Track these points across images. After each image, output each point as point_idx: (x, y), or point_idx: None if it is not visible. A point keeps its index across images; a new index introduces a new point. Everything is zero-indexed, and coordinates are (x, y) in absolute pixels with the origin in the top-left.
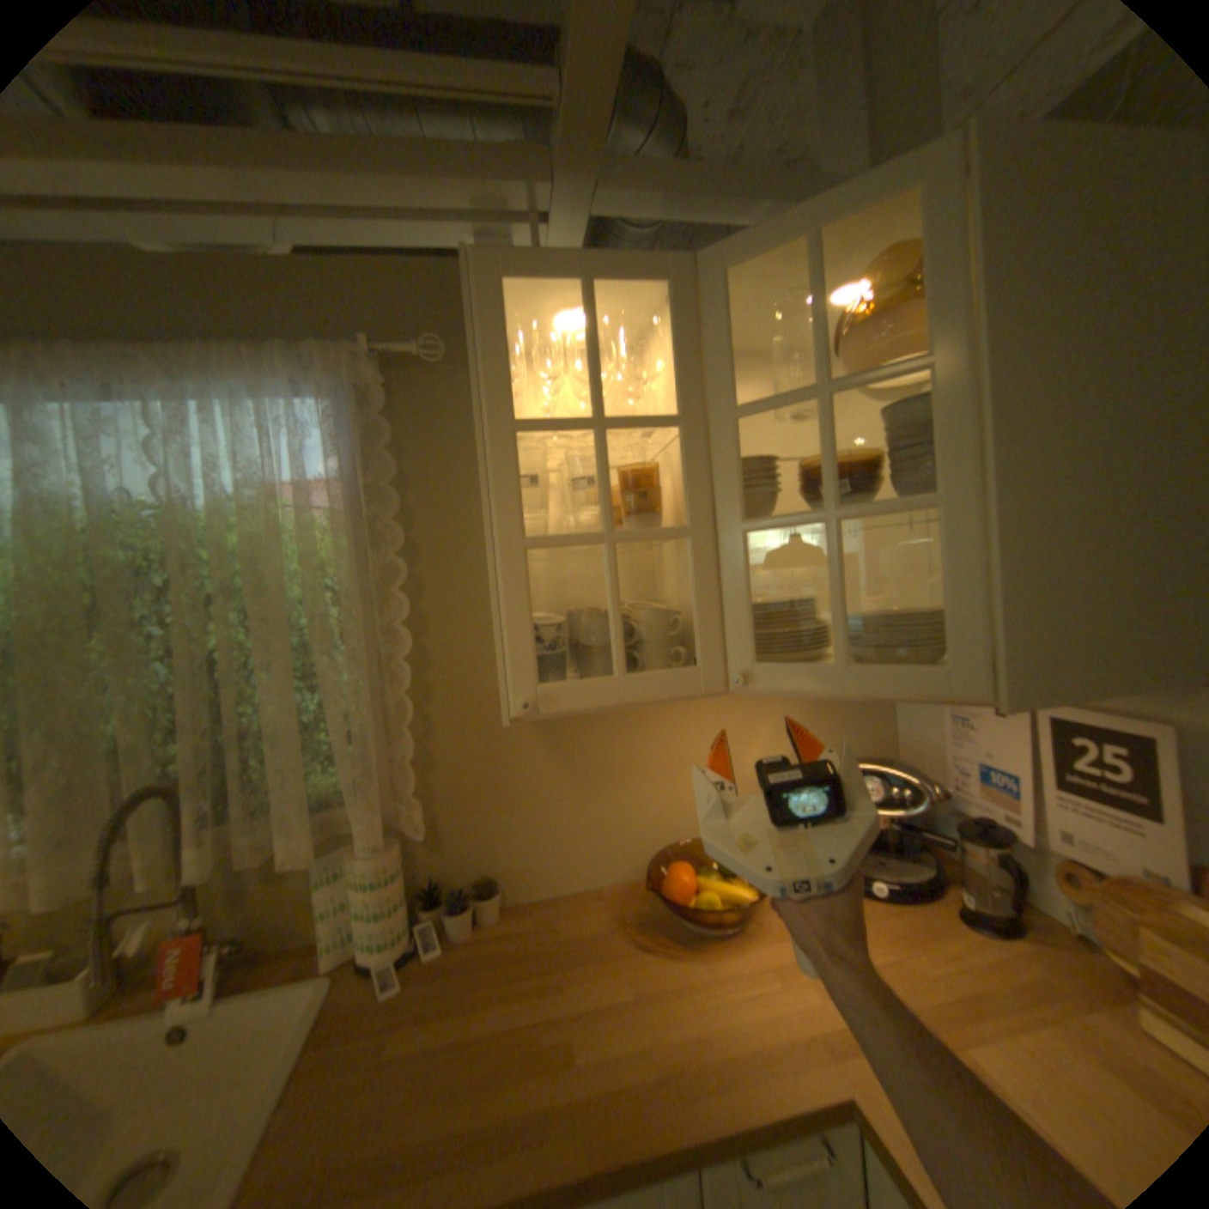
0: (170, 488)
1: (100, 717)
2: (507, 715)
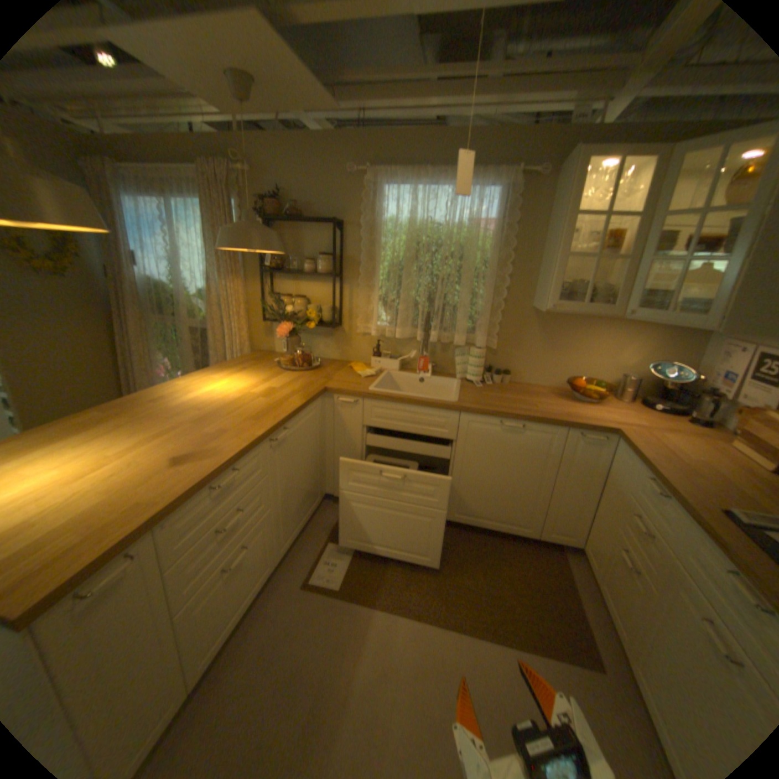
0: (447, 220)
1: (414, 290)
2: (543, 310)
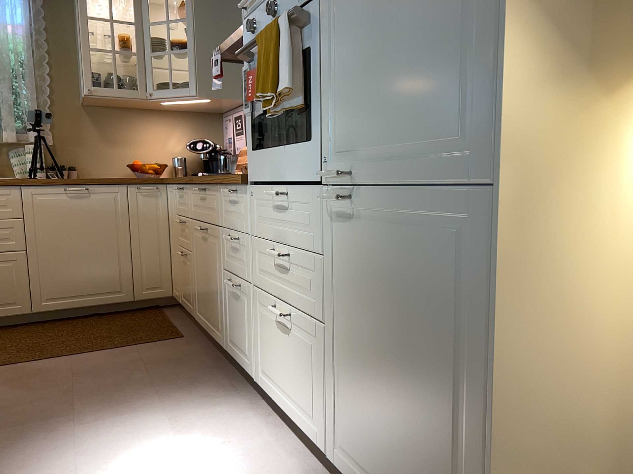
0: None
1: None
2: (82, 96)
